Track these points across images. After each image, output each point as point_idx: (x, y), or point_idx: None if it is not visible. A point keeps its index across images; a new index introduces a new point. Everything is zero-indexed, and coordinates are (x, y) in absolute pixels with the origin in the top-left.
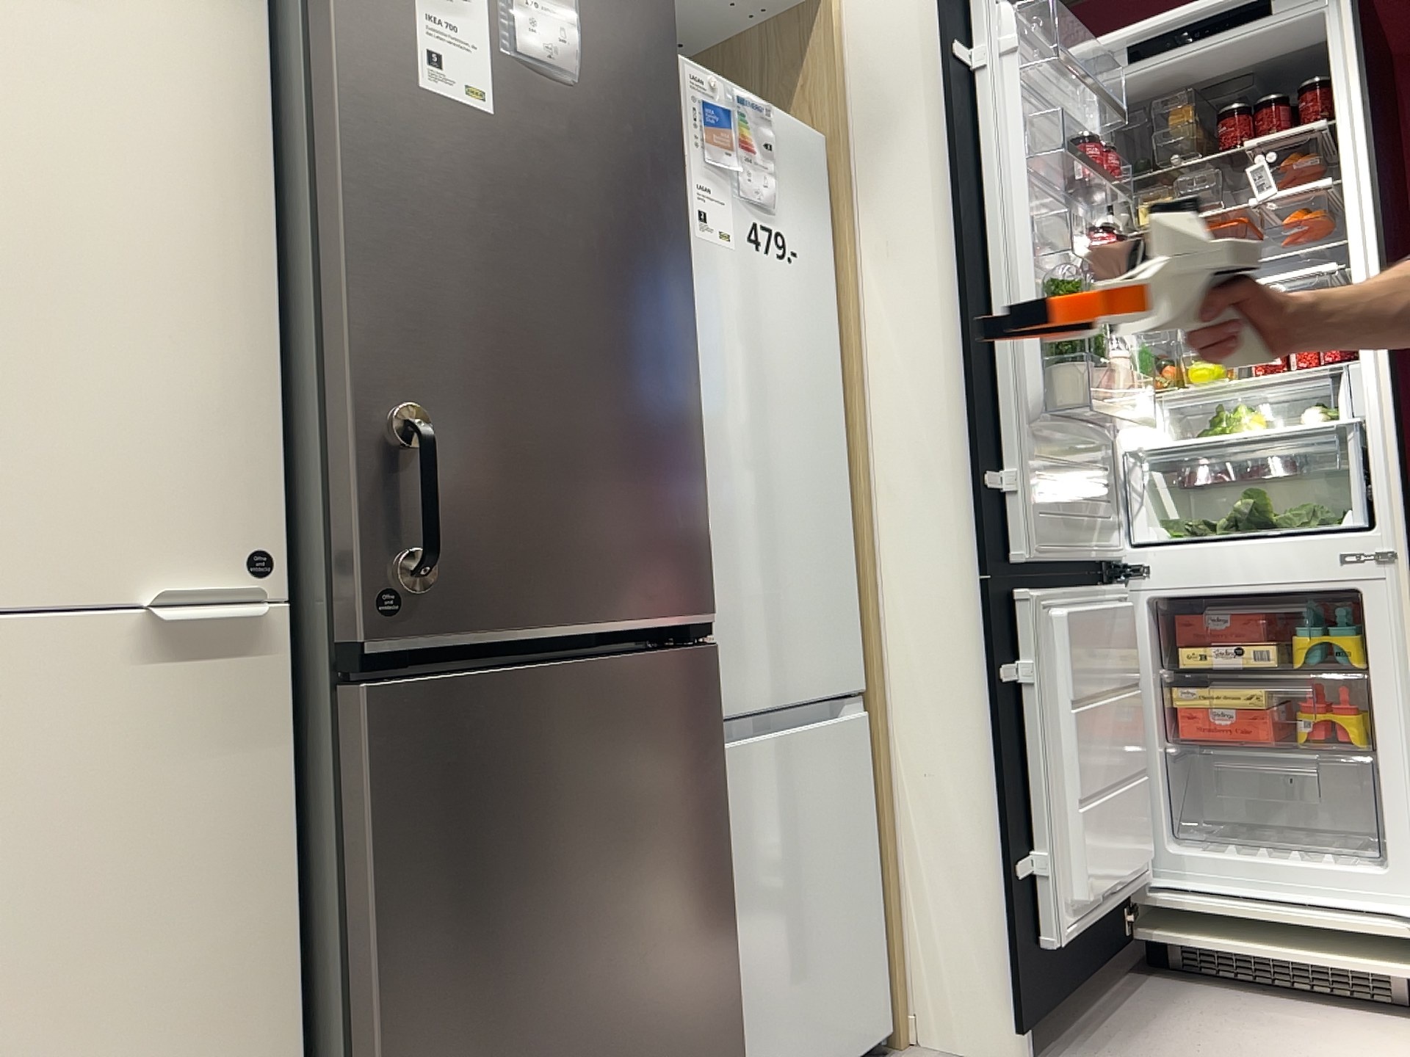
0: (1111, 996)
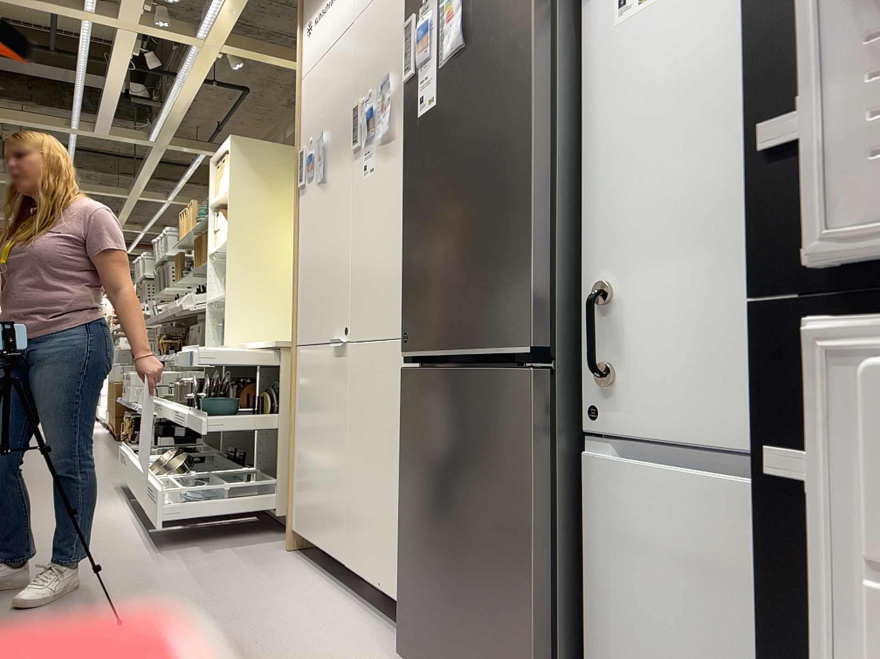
0: None
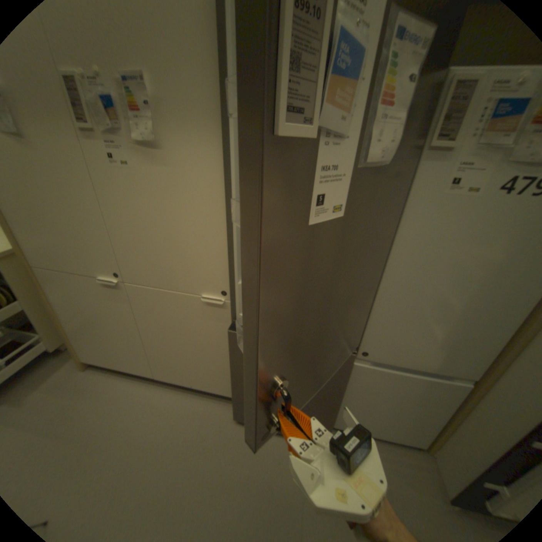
0: None
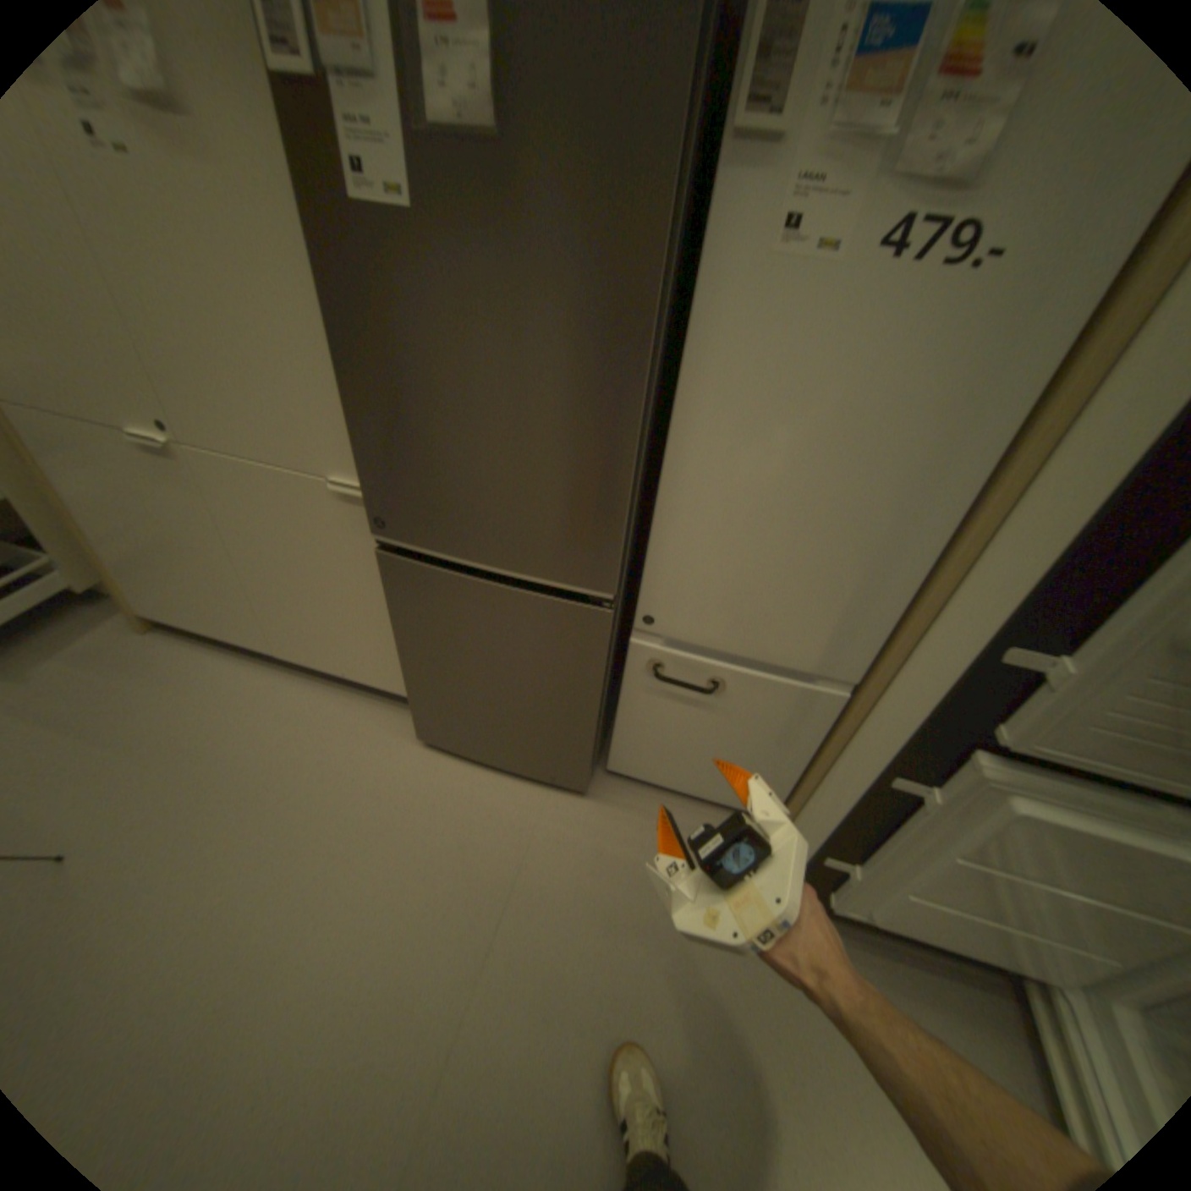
0: (943, 964)
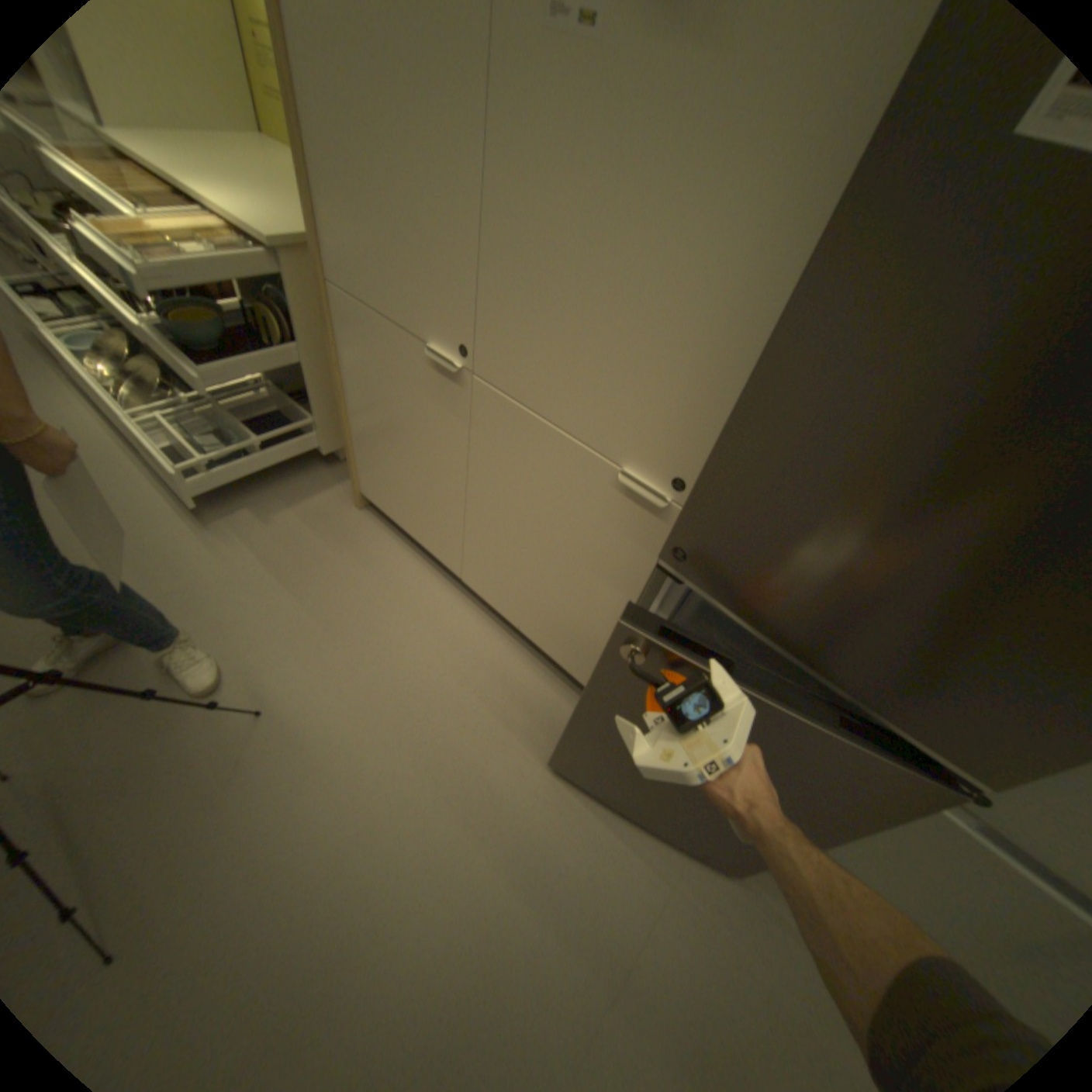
0: None
